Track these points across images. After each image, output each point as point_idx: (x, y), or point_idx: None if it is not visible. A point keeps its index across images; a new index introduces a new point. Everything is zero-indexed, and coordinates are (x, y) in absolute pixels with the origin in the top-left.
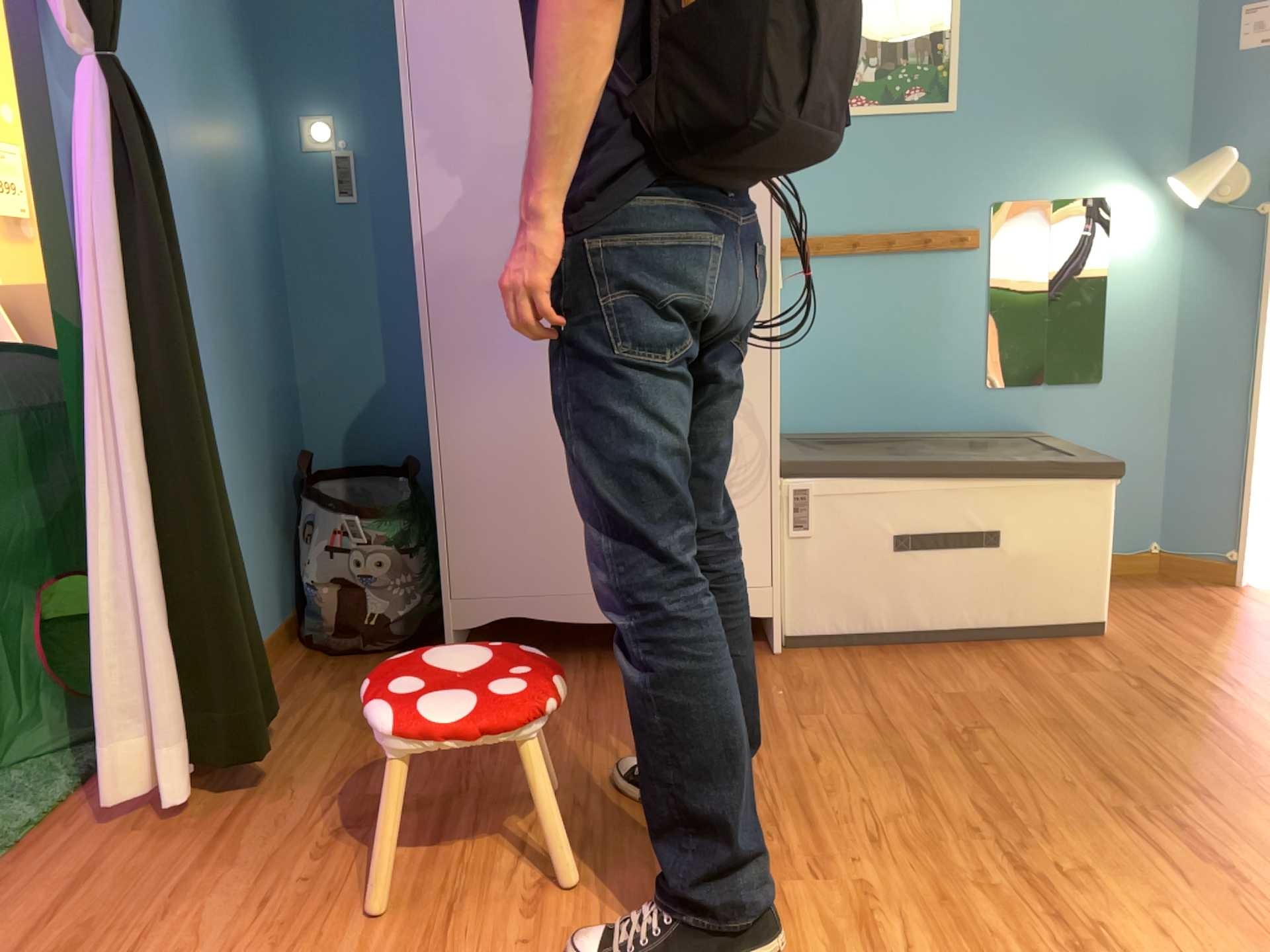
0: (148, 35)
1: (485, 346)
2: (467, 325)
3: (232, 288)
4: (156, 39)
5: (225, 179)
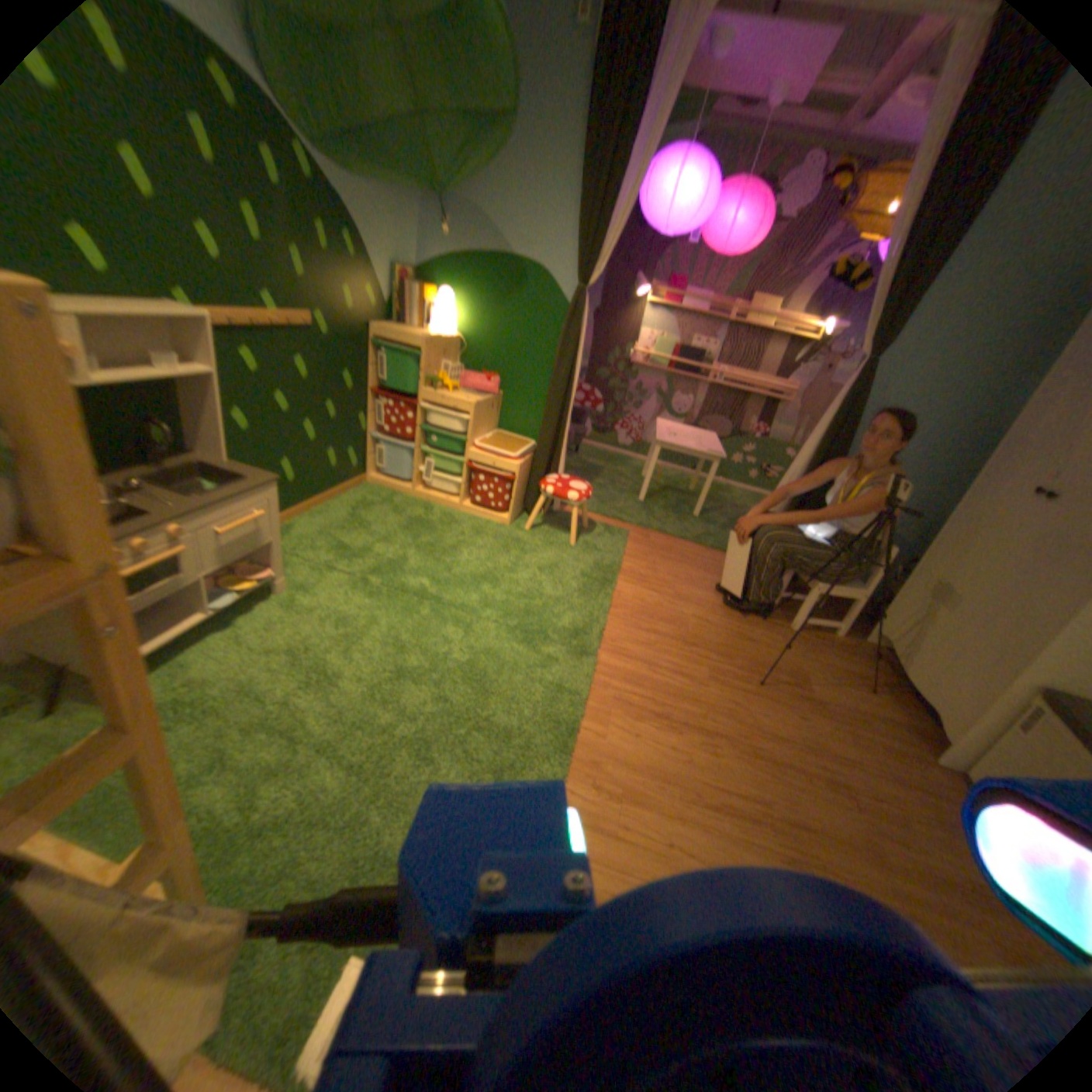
0: (957, 350)
1: (965, 525)
2: (967, 511)
3: (949, 463)
4: (965, 352)
5: (987, 418)
